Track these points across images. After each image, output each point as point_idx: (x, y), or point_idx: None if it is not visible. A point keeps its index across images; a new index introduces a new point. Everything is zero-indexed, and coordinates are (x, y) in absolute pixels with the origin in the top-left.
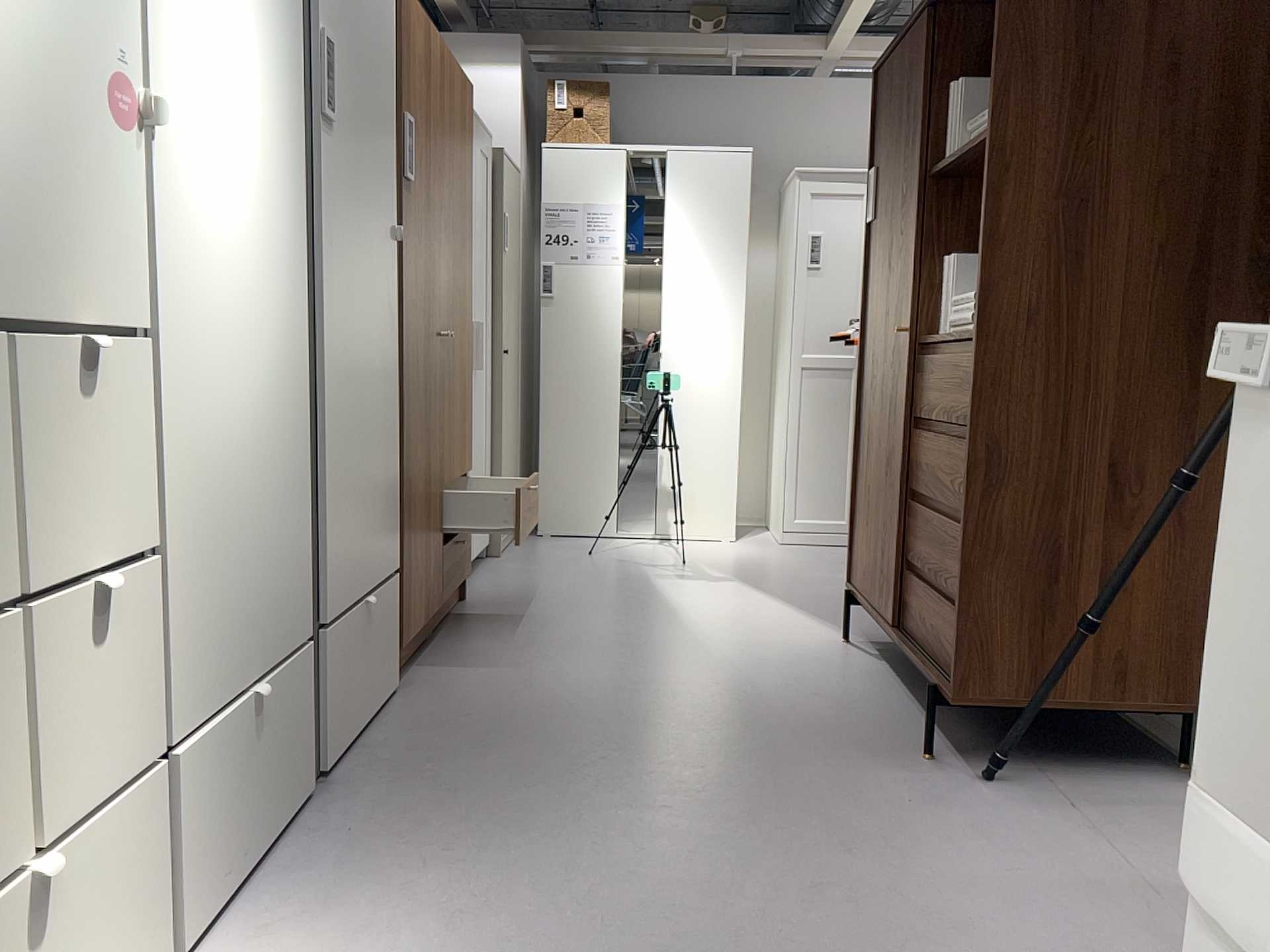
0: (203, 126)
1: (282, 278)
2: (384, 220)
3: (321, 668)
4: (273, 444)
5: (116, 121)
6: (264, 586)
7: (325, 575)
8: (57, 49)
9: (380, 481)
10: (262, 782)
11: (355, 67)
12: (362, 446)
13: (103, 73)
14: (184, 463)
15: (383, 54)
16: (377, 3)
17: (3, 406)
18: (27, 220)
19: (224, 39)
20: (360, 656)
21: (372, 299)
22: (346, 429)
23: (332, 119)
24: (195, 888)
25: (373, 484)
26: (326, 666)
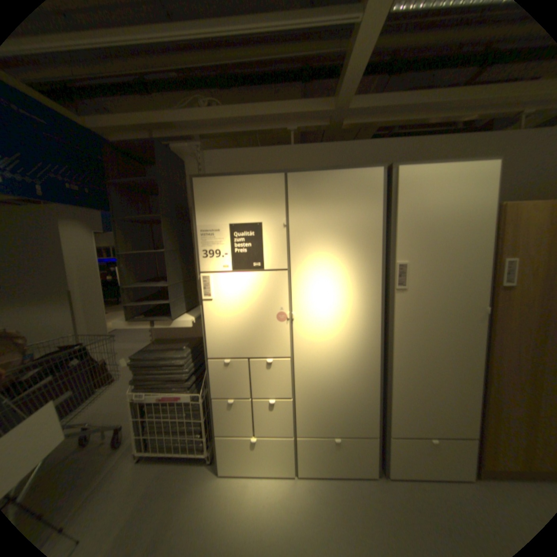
0: (319, 312)
1: (365, 341)
2: (472, 308)
3: (391, 449)
4: (355, 383)
5: (283, 320)
6: (348, 417)
7: (394, 424)
8: (265, 313)
9: (457, 404)
10: (343, 462)
11: (437, 262)
12: (436, 390)
13: (279, 313)
14: (307, 383)
15: (476, 244)
16: (468, 228)
17: (251, 370)
18: (257, 342)
19: (330, 289)
20: (428, 457)
21: (452, 339)
22: (418, 383)
23: (409, 287)
24: (307, 468)
25: (448, 404)
26: (393, 450)
